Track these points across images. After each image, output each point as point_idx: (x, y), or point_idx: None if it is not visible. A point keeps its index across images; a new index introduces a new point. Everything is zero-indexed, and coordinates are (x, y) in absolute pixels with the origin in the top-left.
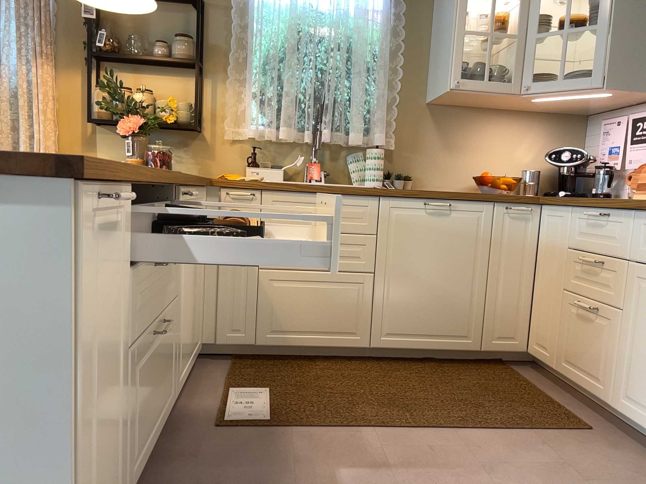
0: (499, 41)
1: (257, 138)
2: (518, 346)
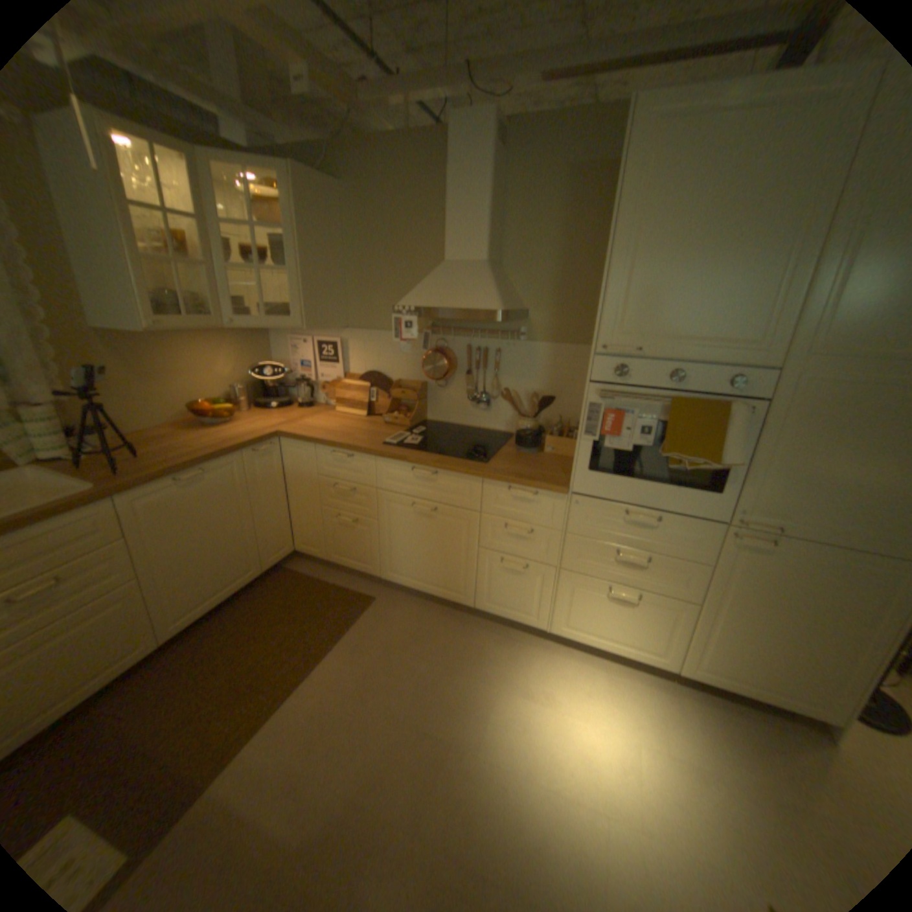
0: (173, 258)
1: None
2: (287, 552)
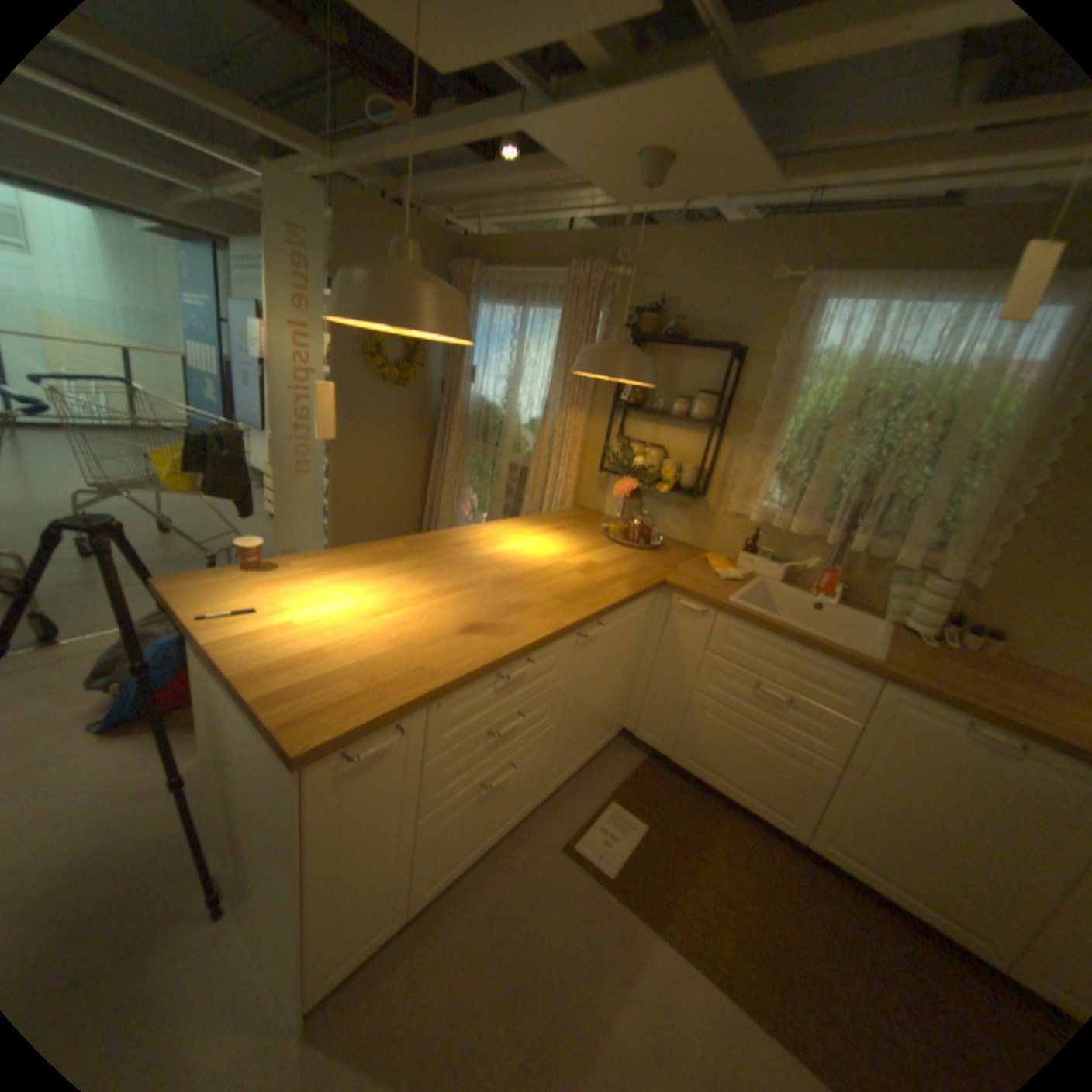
0: None
1: (766, 519)
2: None
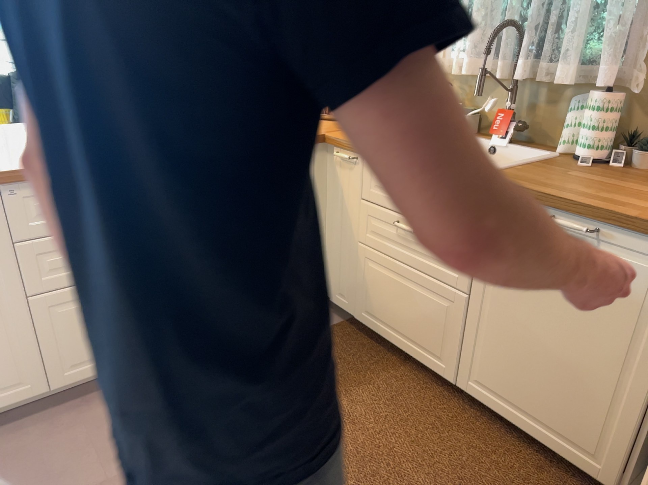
0: None
1: (451, 72)
2: None
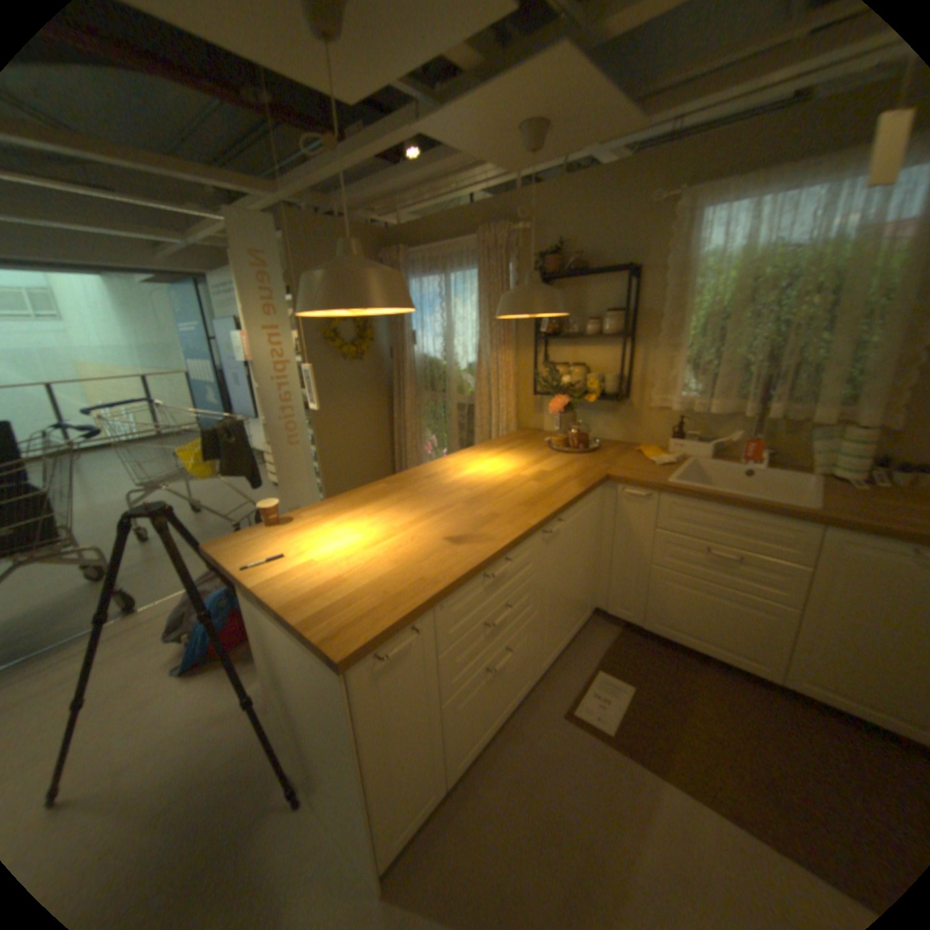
0: None
1: (687, 407)
2: None
